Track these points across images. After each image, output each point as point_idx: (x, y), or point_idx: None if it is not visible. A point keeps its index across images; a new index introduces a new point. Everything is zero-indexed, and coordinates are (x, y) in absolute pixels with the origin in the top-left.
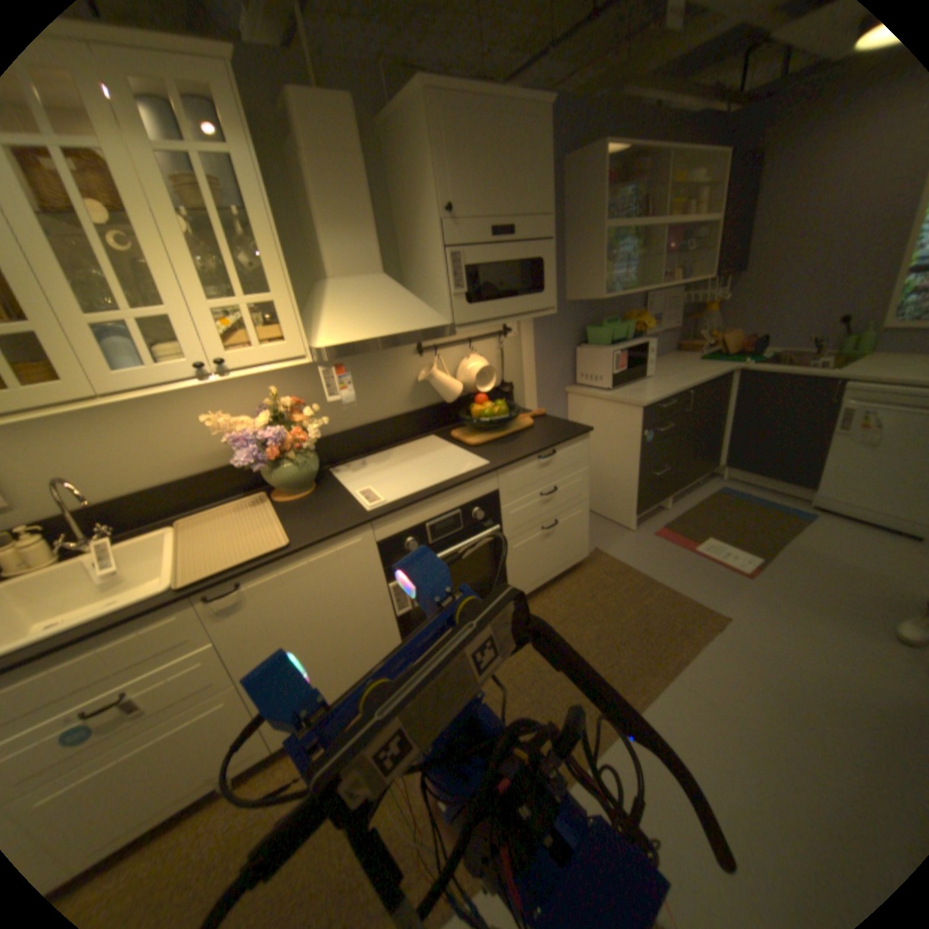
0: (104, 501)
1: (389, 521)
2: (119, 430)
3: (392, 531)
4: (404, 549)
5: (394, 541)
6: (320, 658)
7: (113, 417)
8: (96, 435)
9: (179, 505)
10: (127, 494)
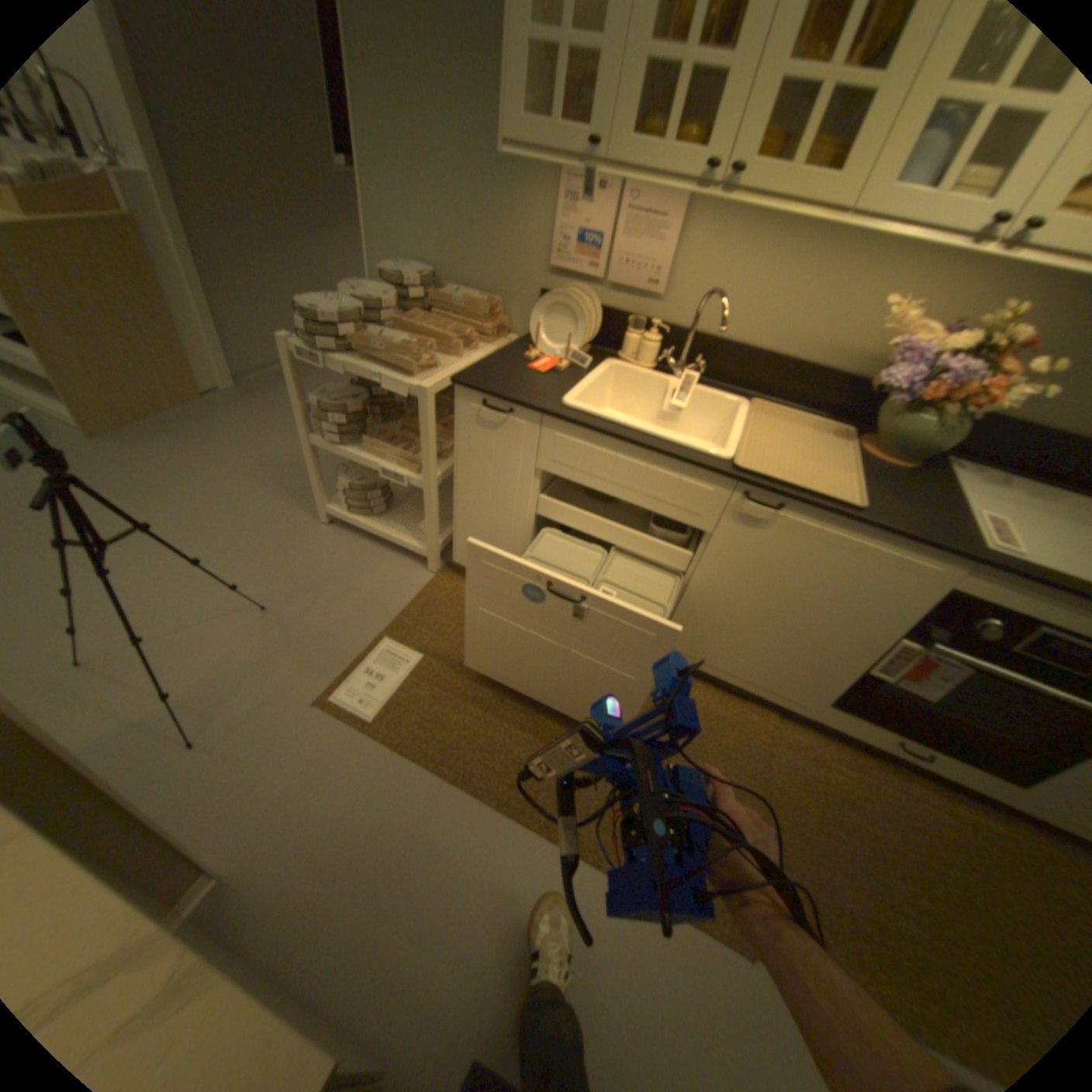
0: (721, 336)
1: (1008, 581)
2: (796, 266)
3: (994, 594)
4: (980, 625)
5: (979, 606)
6: (767, 630)
7: (804, 248)
8: (773, 261)
9: (768, 383)
10: (741, 342)
